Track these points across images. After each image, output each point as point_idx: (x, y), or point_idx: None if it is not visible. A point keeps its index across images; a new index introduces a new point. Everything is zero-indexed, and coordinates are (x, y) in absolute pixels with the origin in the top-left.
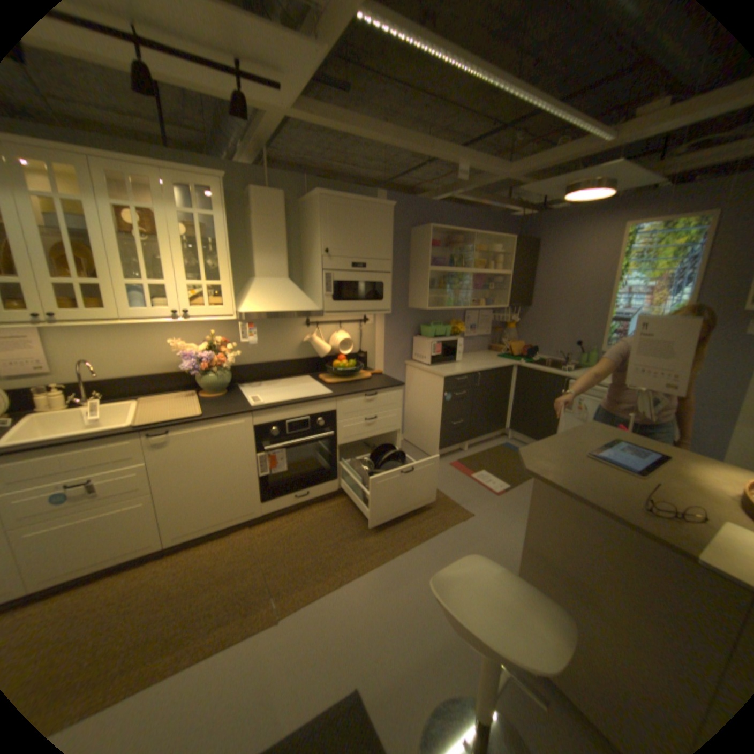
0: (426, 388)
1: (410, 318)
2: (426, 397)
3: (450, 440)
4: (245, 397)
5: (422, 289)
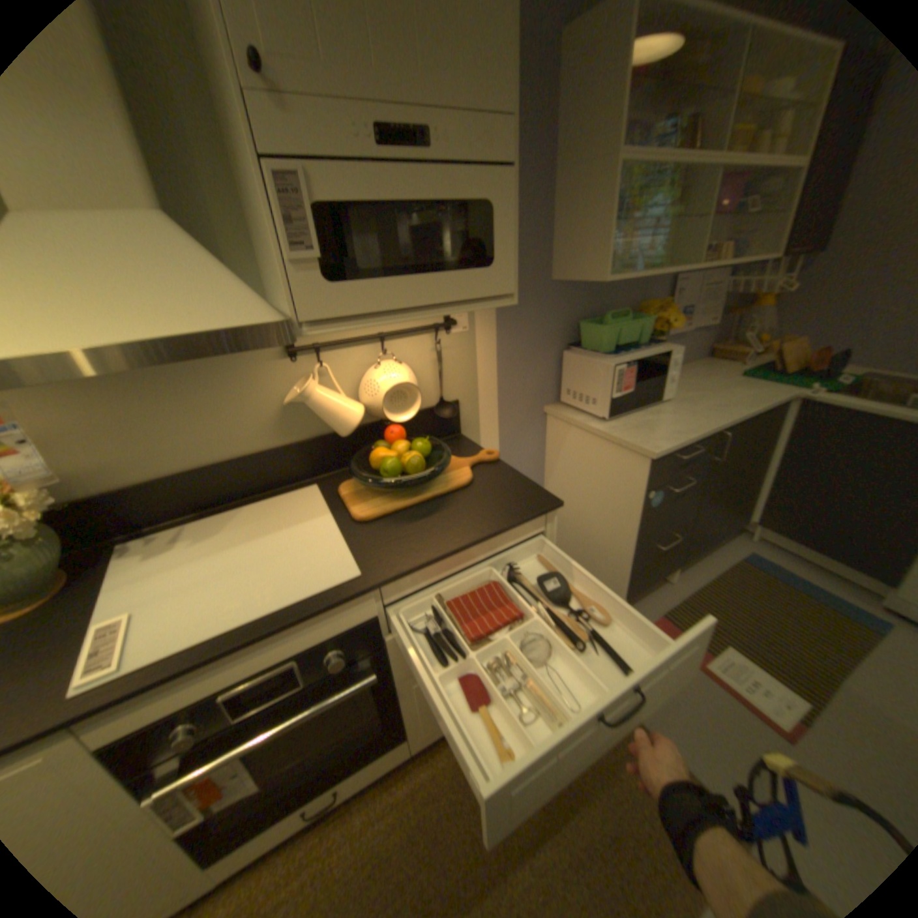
0: (598, 471)
1: (556, 306)
2: (596, 490)
3: (650, 577)
4: (95, 612)
5: (594, 222)
